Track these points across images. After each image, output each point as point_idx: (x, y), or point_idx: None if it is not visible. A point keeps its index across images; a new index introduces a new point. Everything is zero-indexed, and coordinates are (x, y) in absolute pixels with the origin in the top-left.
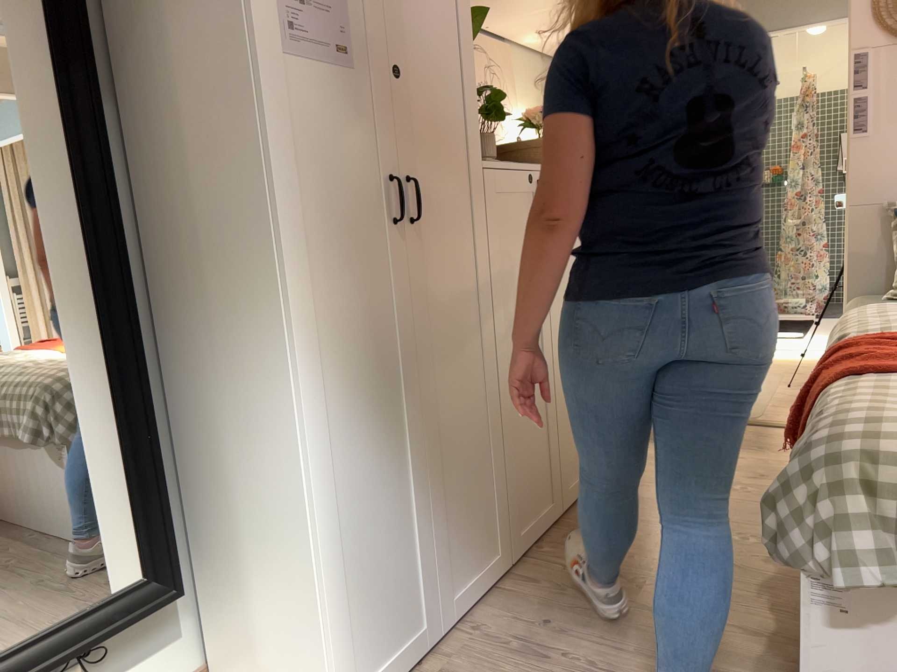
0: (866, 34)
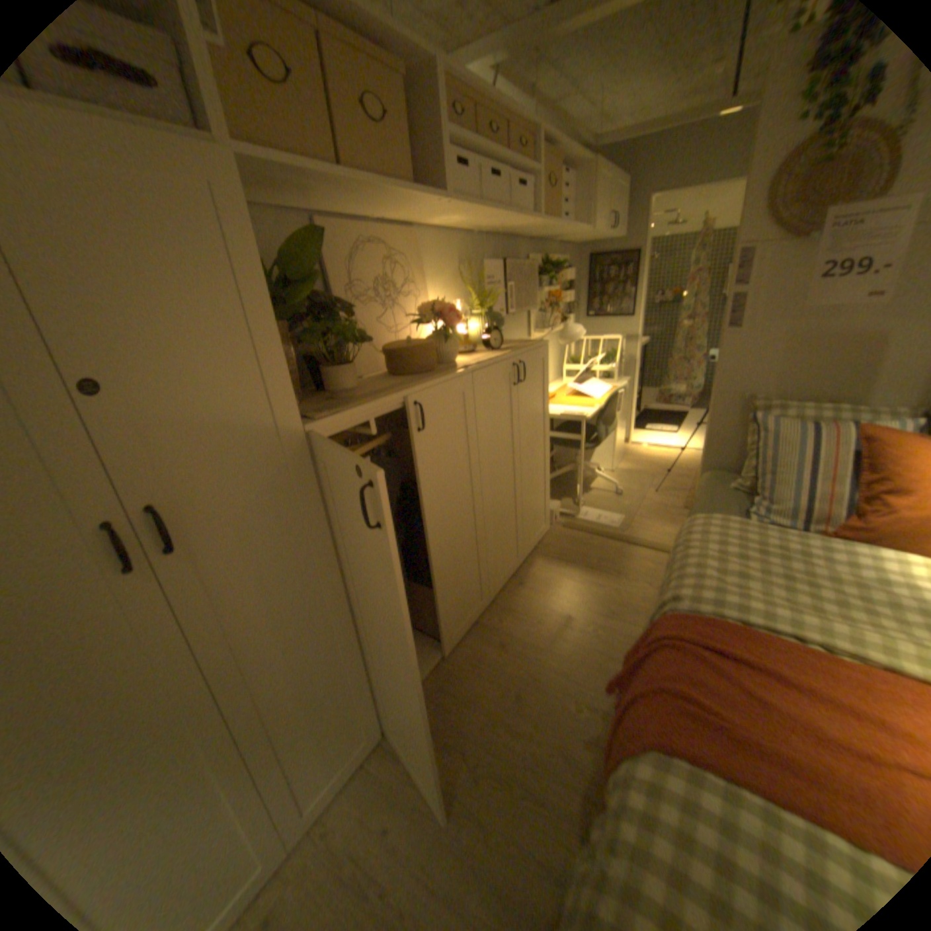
0: (757, 228)
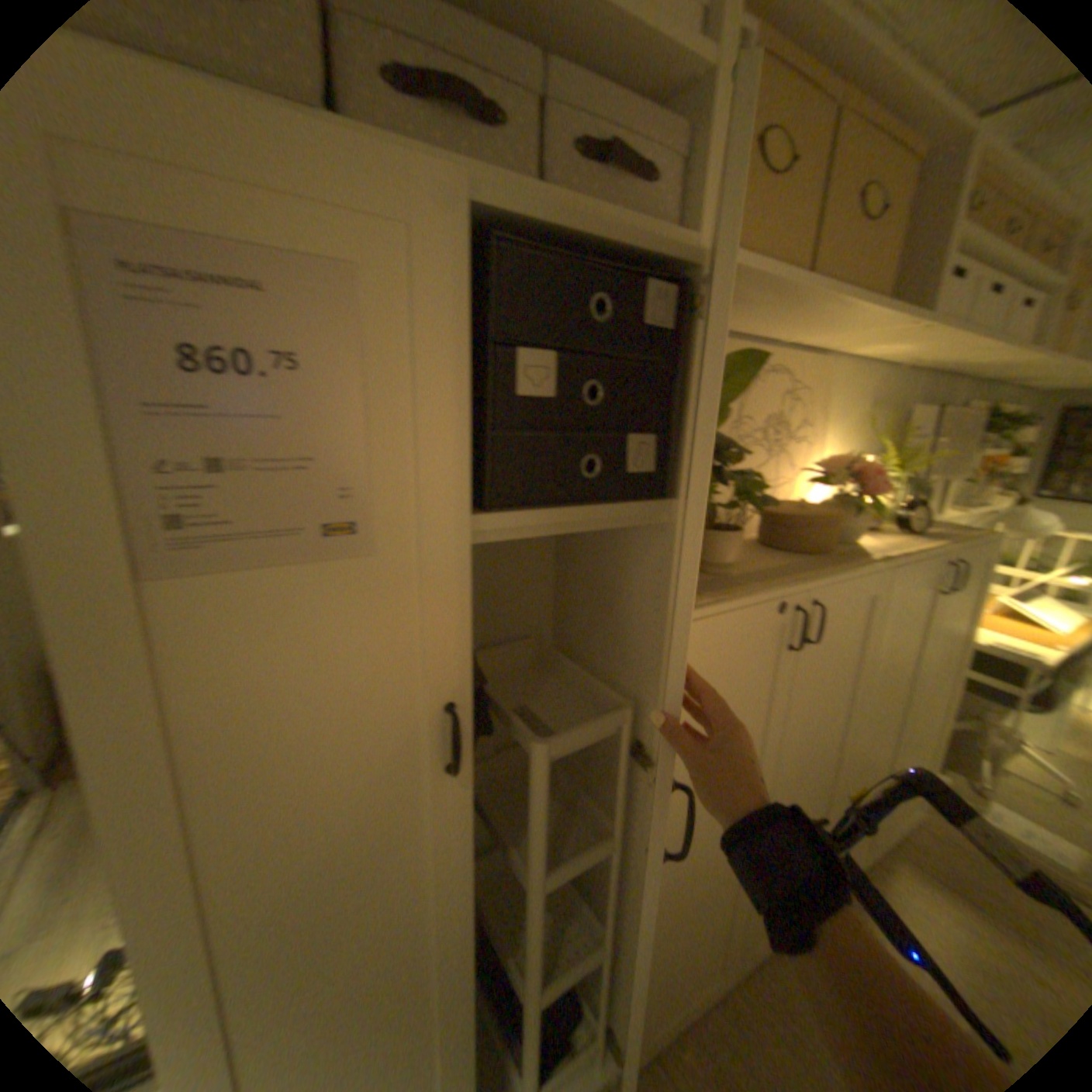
0: None
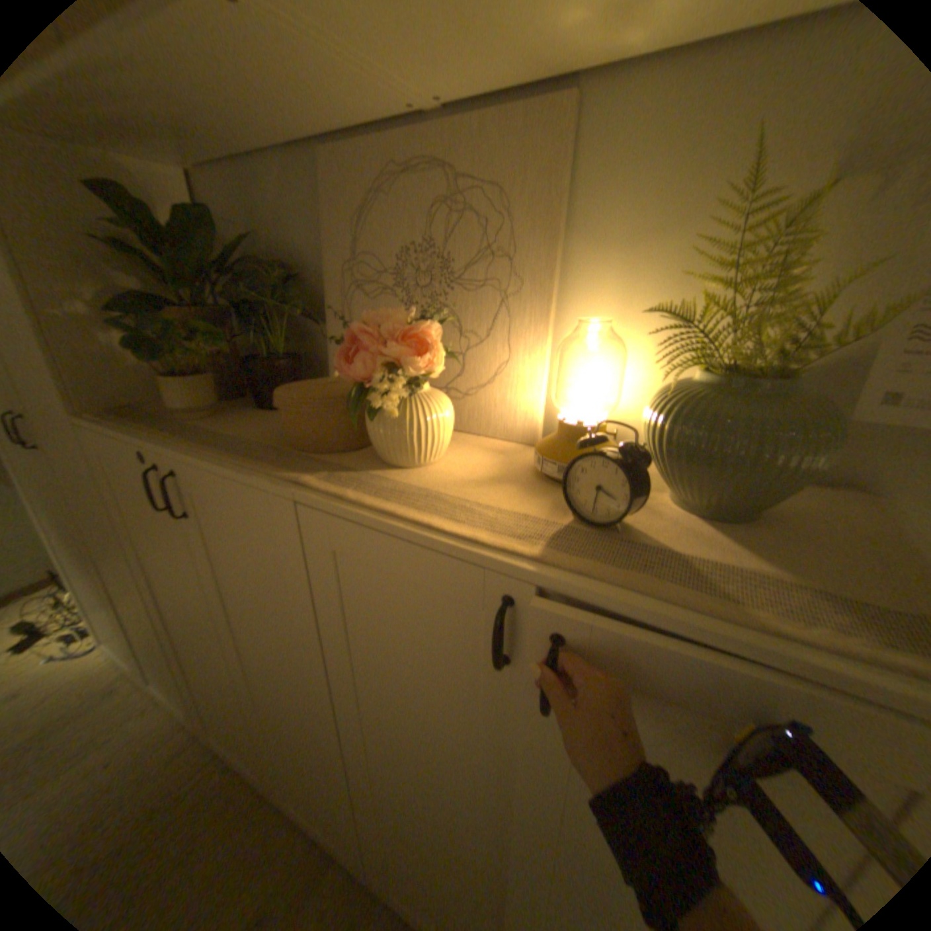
0: None
